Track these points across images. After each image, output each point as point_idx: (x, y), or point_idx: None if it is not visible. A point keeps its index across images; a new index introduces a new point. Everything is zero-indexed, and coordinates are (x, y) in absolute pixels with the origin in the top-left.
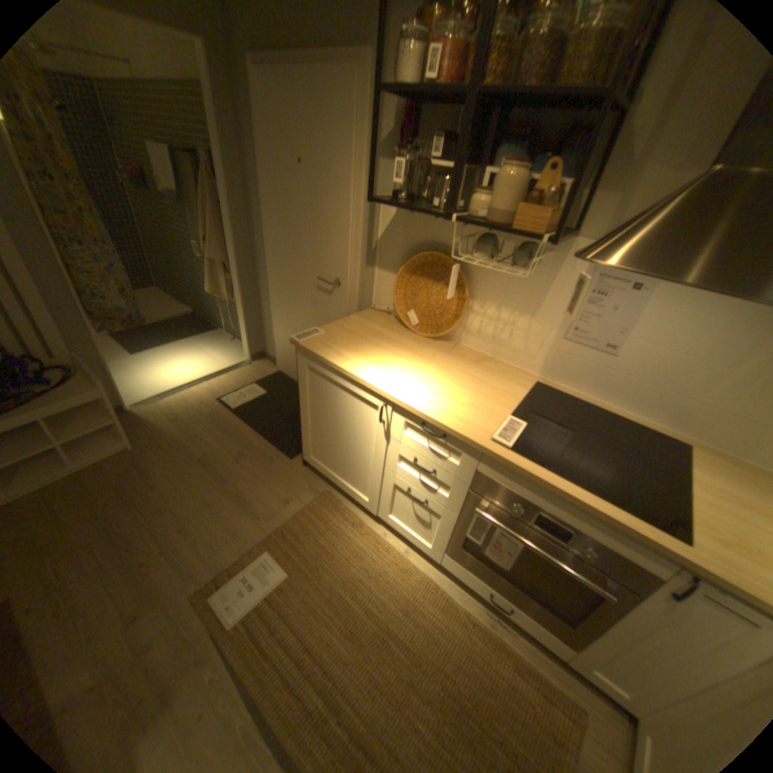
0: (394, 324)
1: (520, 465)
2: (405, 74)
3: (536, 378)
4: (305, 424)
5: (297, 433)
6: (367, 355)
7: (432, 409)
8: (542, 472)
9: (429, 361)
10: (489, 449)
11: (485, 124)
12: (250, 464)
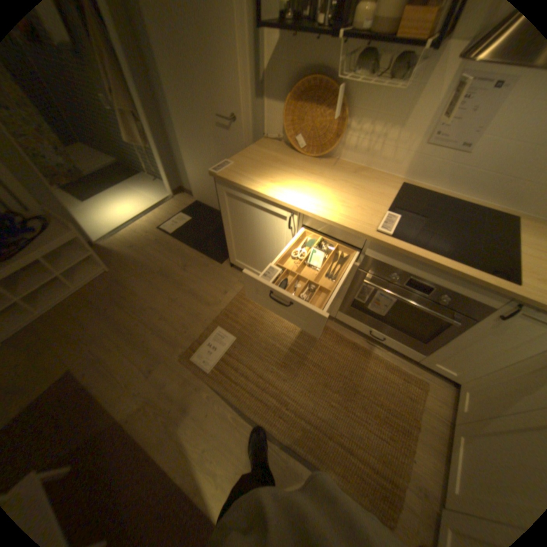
0: (285, 149)
1: (399, 247)
2: None
3: (401, 179)
4: (227, 238)
5: (220, 245)
6: (270, 178)
7: (329, 214)
8: (415, 249)
9: (318, 177)
10: (375, 238)
11: None
12: (193, 271)
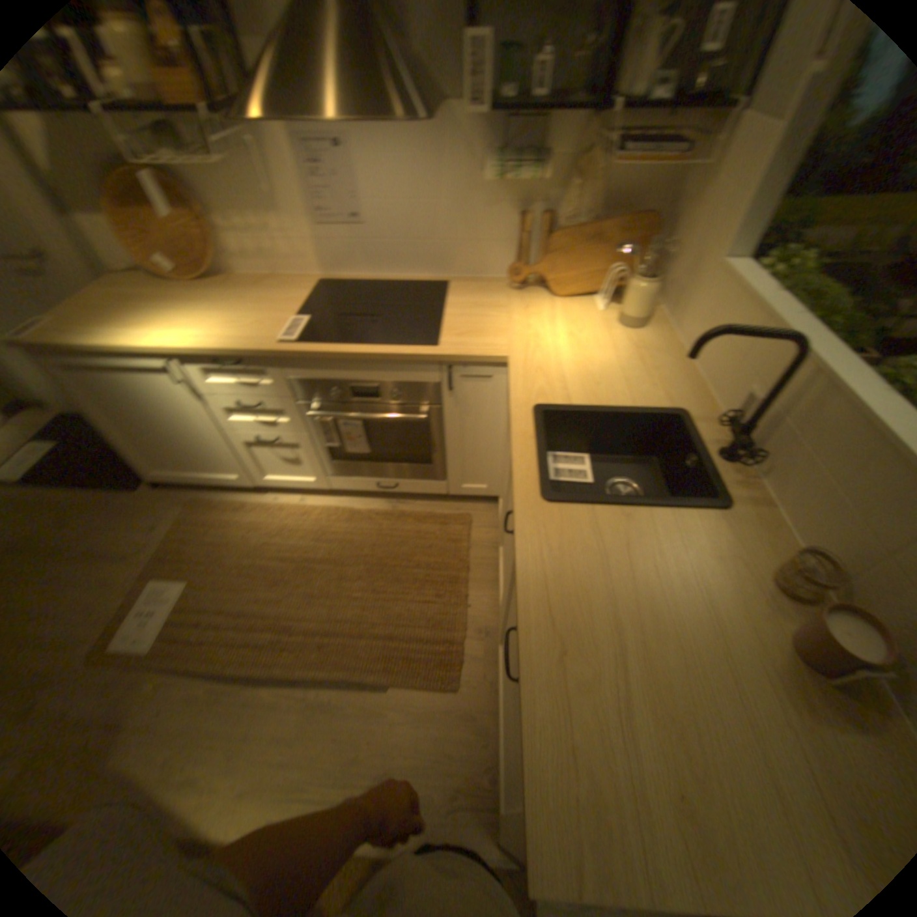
0: (140, 282)
1: (302, 352)
2: None
3: (313, 278)
4: (110, 446)
5: (120, 468)
6: (113, 324)
7: (207, 344)
8: (322, 349)
9: (194, 304)
10: (272, 352)
11: None
12: (76, 526)
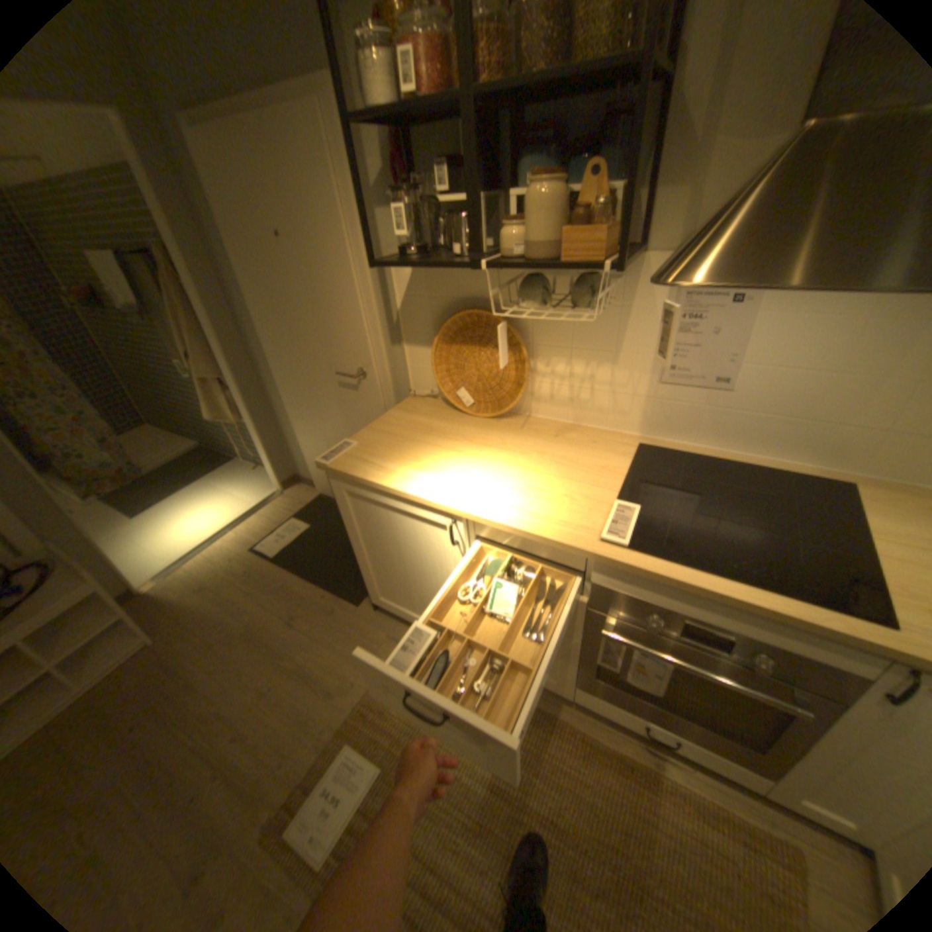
0: (444, 410)
1: (646, 567)
2: (375, 94)
3: (636, 438)
4: (363, 560)
5: (358, 569)
6: (417, 460)
7: (515, 515)
8: (677, 570)
9: (497, 449)
10: (600, 554)
11: (494, 135)
12: (307, 626)
